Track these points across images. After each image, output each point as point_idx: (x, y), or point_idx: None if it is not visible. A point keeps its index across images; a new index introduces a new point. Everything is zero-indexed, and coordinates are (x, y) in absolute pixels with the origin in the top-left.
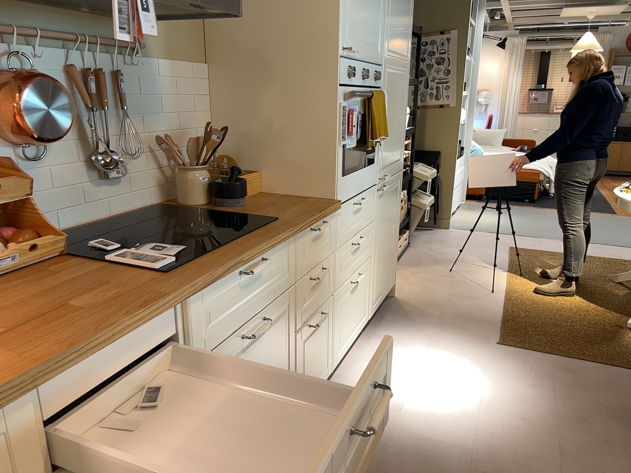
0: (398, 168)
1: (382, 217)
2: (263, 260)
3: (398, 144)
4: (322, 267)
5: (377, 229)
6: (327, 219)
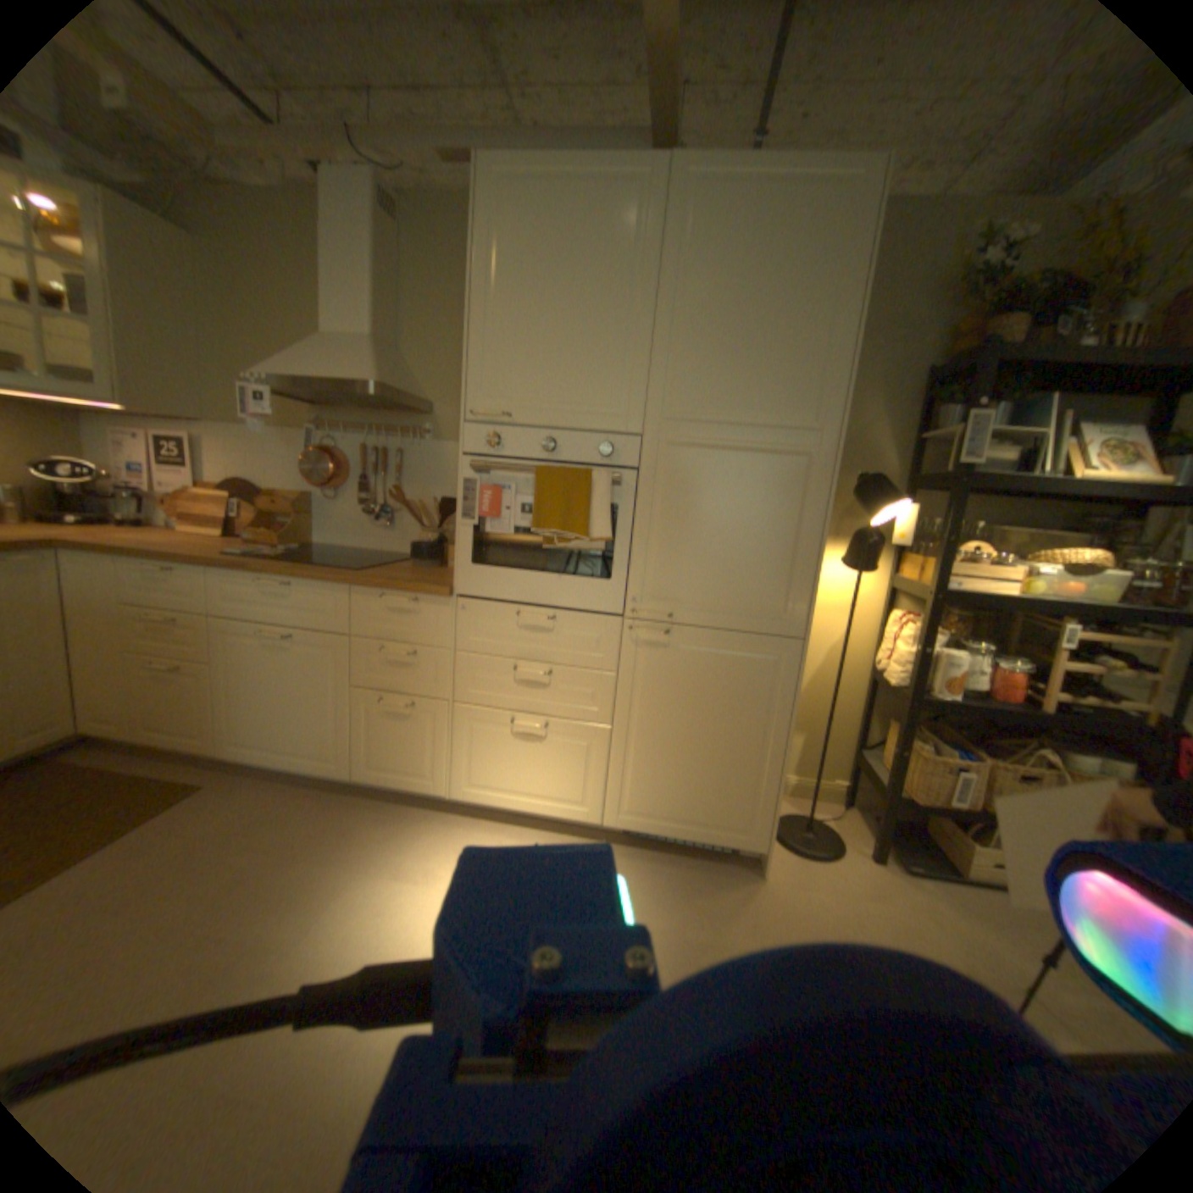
0: (768, 626)
1: (664, 686)
2: (283, 584)
3: (765, 580)
4: (411, 651)
5: (634, 695)
6: (426, 601)
